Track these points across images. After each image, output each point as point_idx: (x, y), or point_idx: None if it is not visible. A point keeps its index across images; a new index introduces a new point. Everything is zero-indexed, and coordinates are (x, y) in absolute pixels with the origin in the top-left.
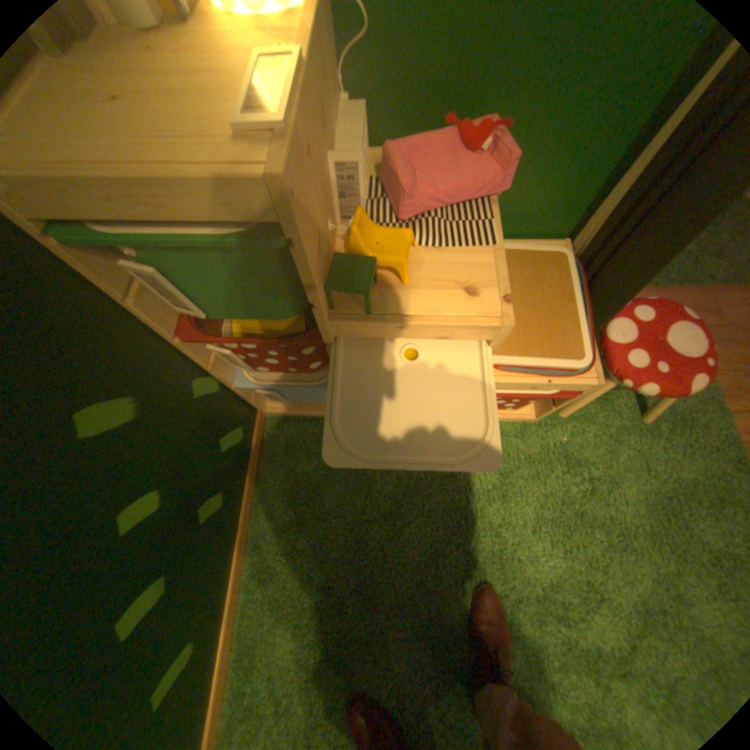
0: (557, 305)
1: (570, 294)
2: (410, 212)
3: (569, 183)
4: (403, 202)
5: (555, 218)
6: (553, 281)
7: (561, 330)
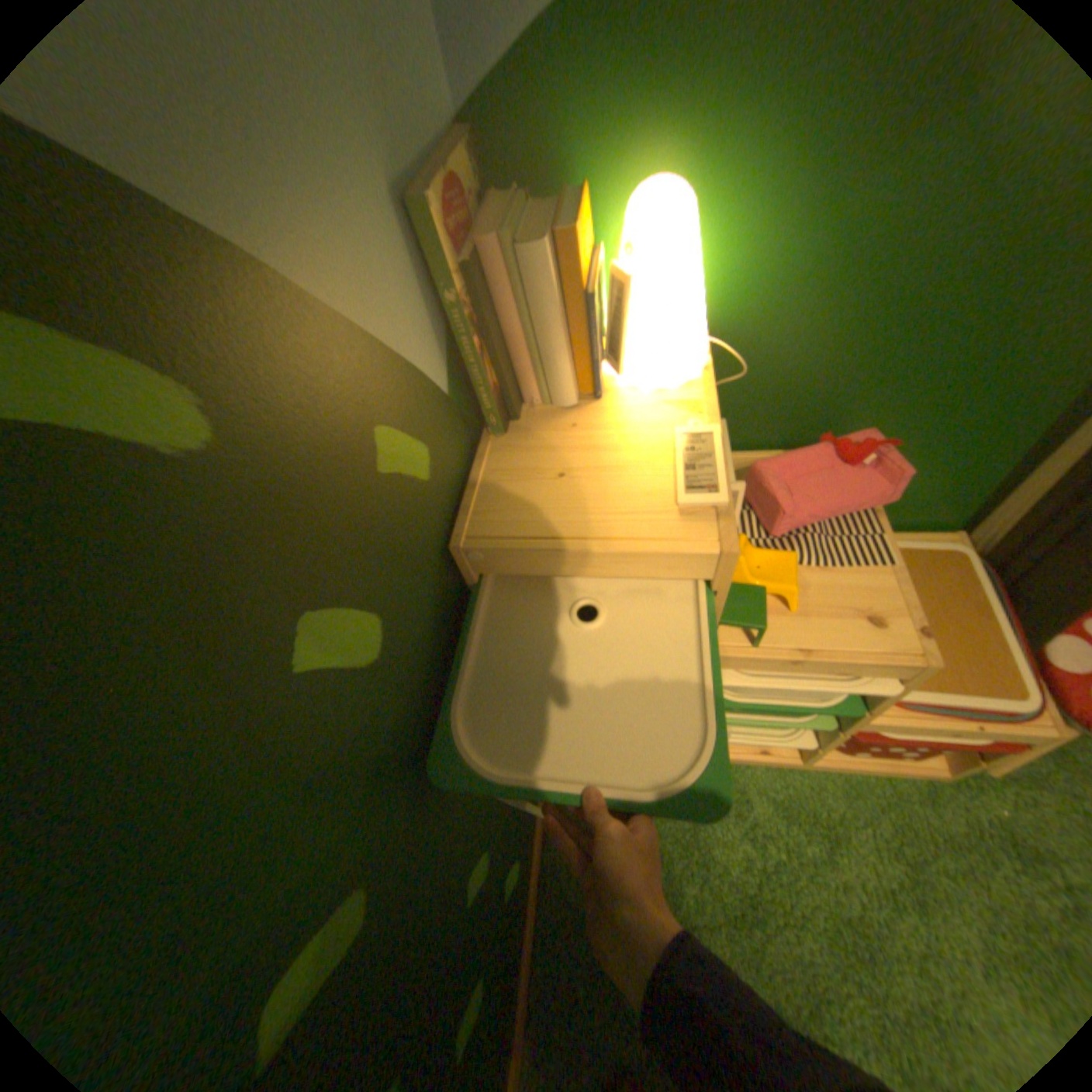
0: (970, 621)
1: (985, 607)
2: (783, 528)
3: (959, 475)
4: (779, 521)
5: (943, 509)
6: (957, 589)
7: (985, 656)
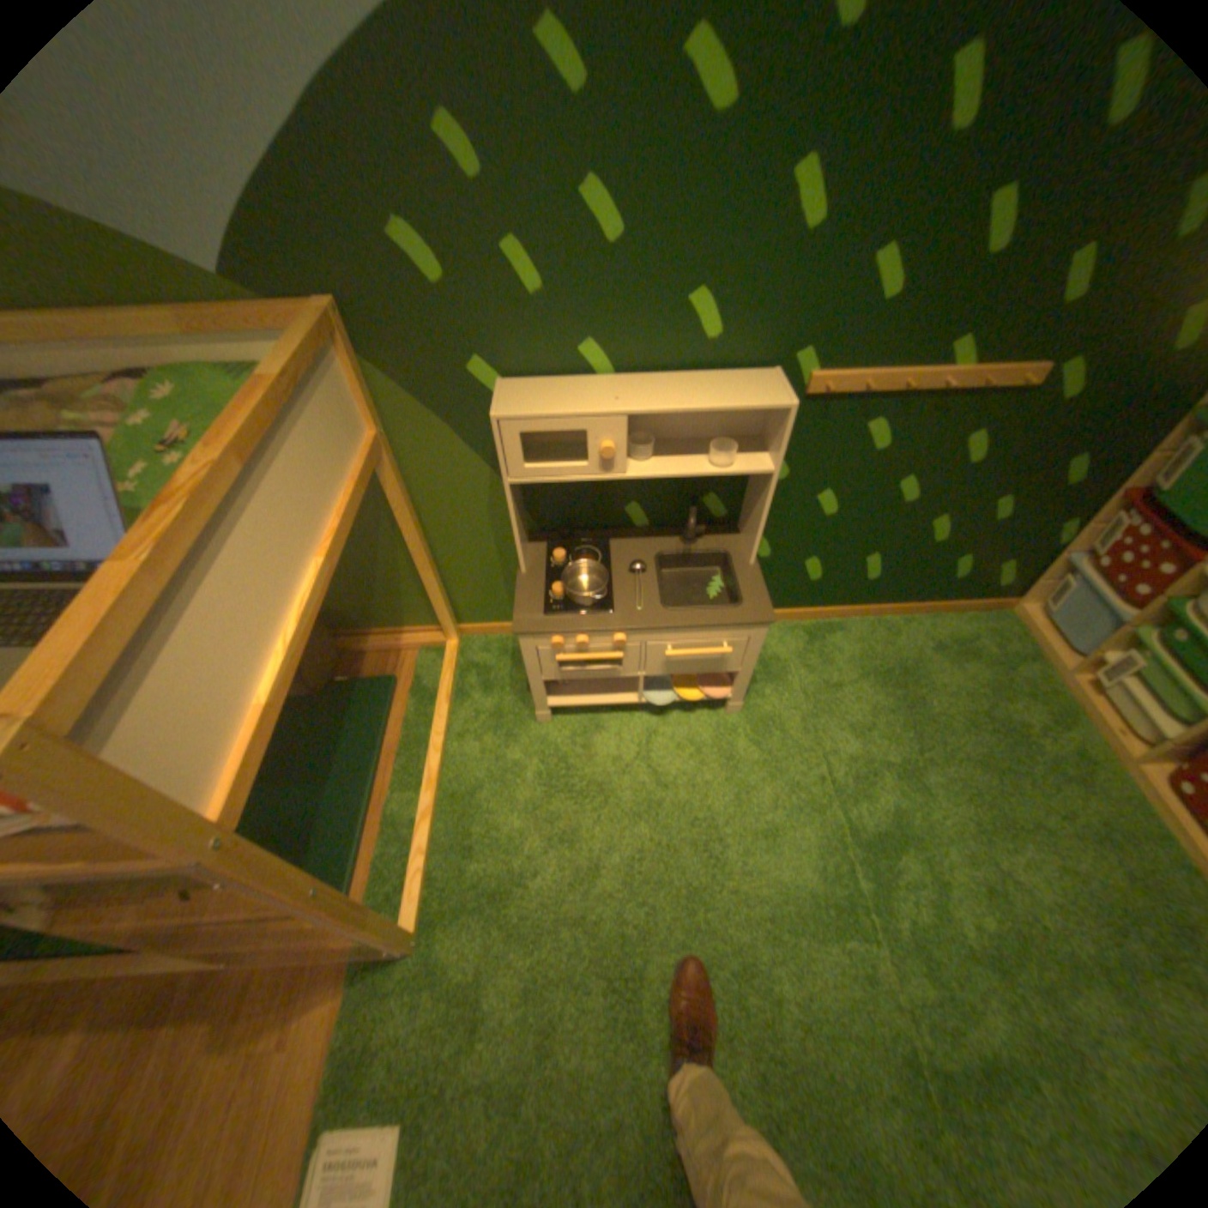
0: None
1: None
2: None
3: None
4: None
5: None
6: None
7: None
